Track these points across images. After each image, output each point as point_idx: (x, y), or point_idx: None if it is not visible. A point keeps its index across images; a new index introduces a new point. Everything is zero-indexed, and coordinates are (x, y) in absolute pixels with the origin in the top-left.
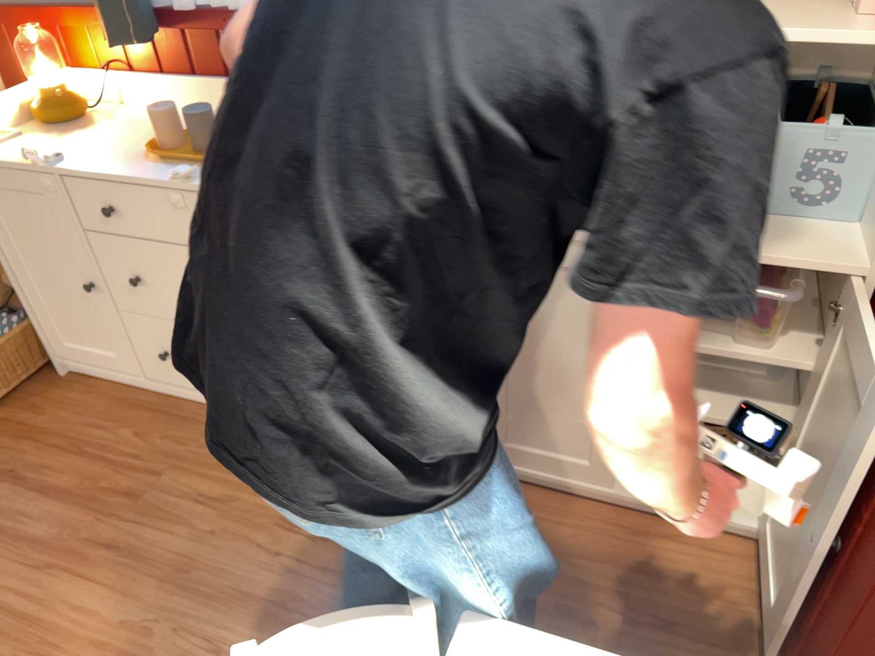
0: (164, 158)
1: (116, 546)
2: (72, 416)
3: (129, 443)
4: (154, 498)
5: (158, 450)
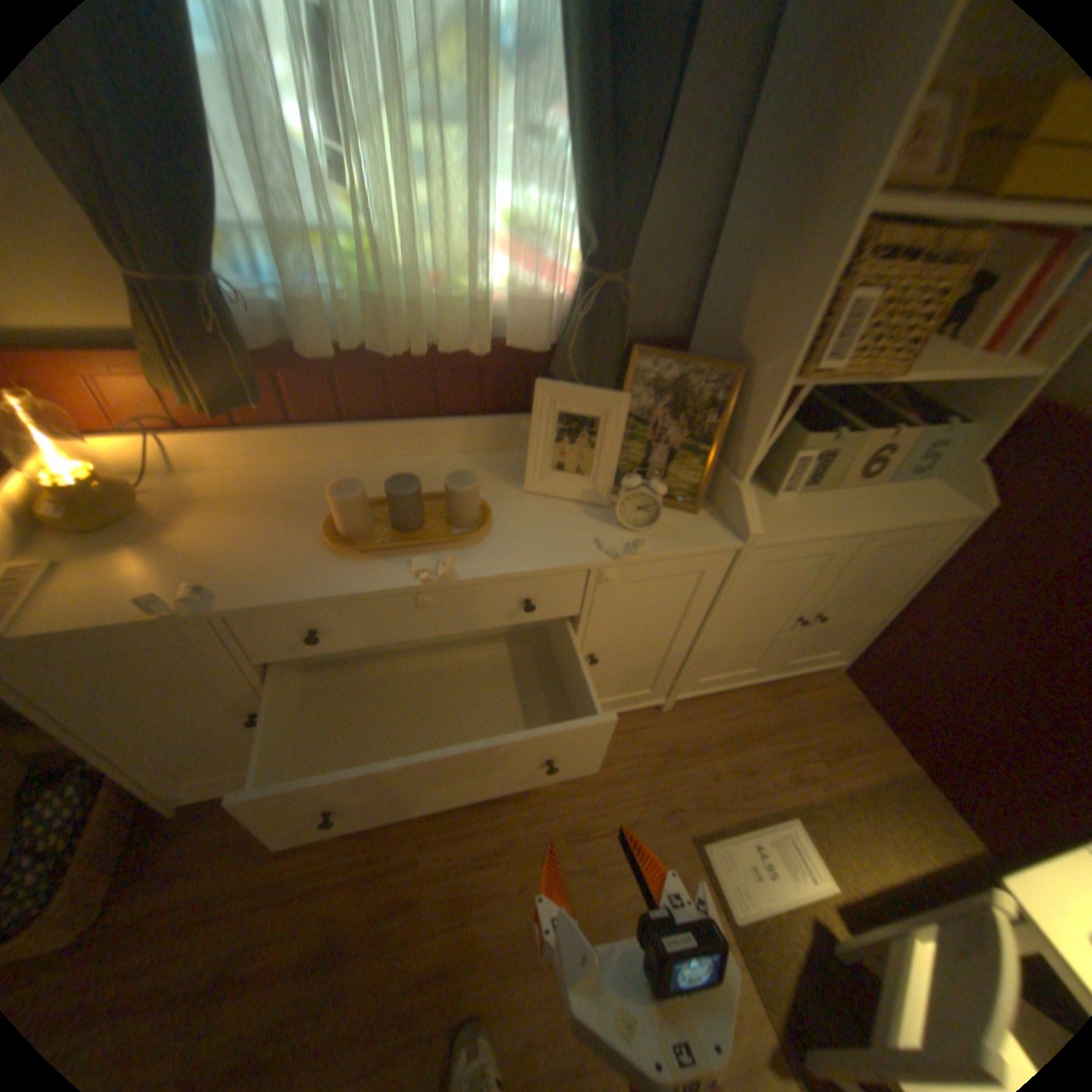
0: (365, 551)
1: (437, 984)
2: (230, 868)
3: (340, 858)
4: (429, 902)
5: (382, 846)
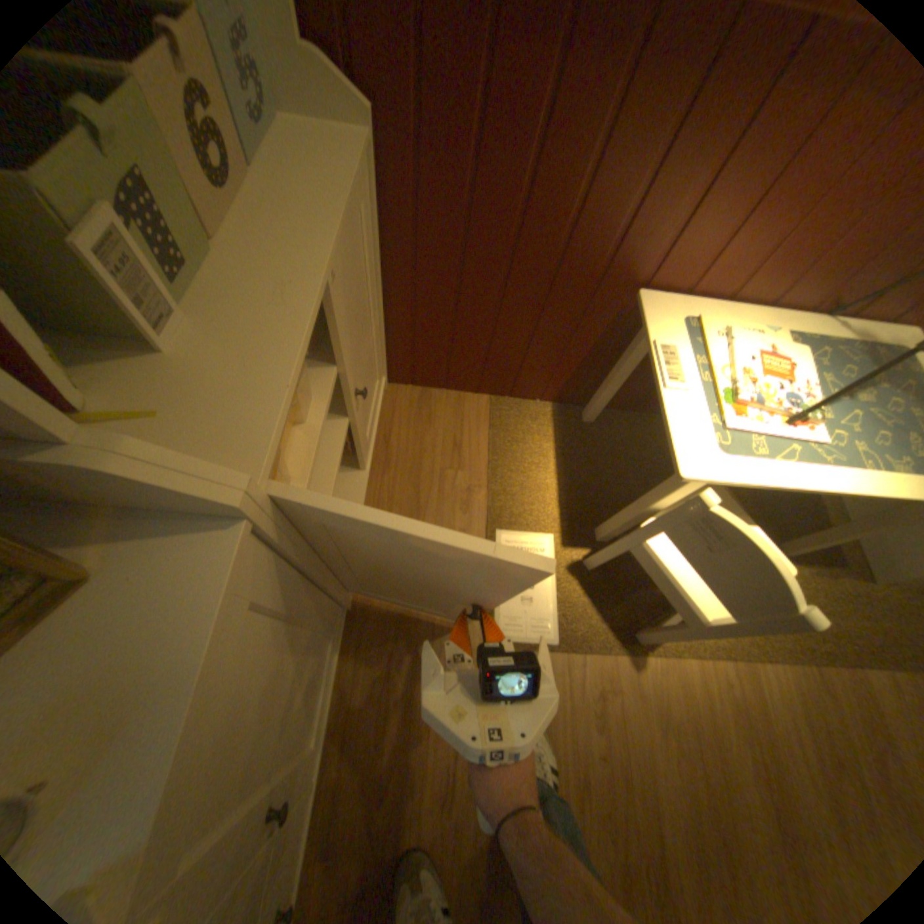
0: None
1: None
2: None
3: None
4: None
5: None
